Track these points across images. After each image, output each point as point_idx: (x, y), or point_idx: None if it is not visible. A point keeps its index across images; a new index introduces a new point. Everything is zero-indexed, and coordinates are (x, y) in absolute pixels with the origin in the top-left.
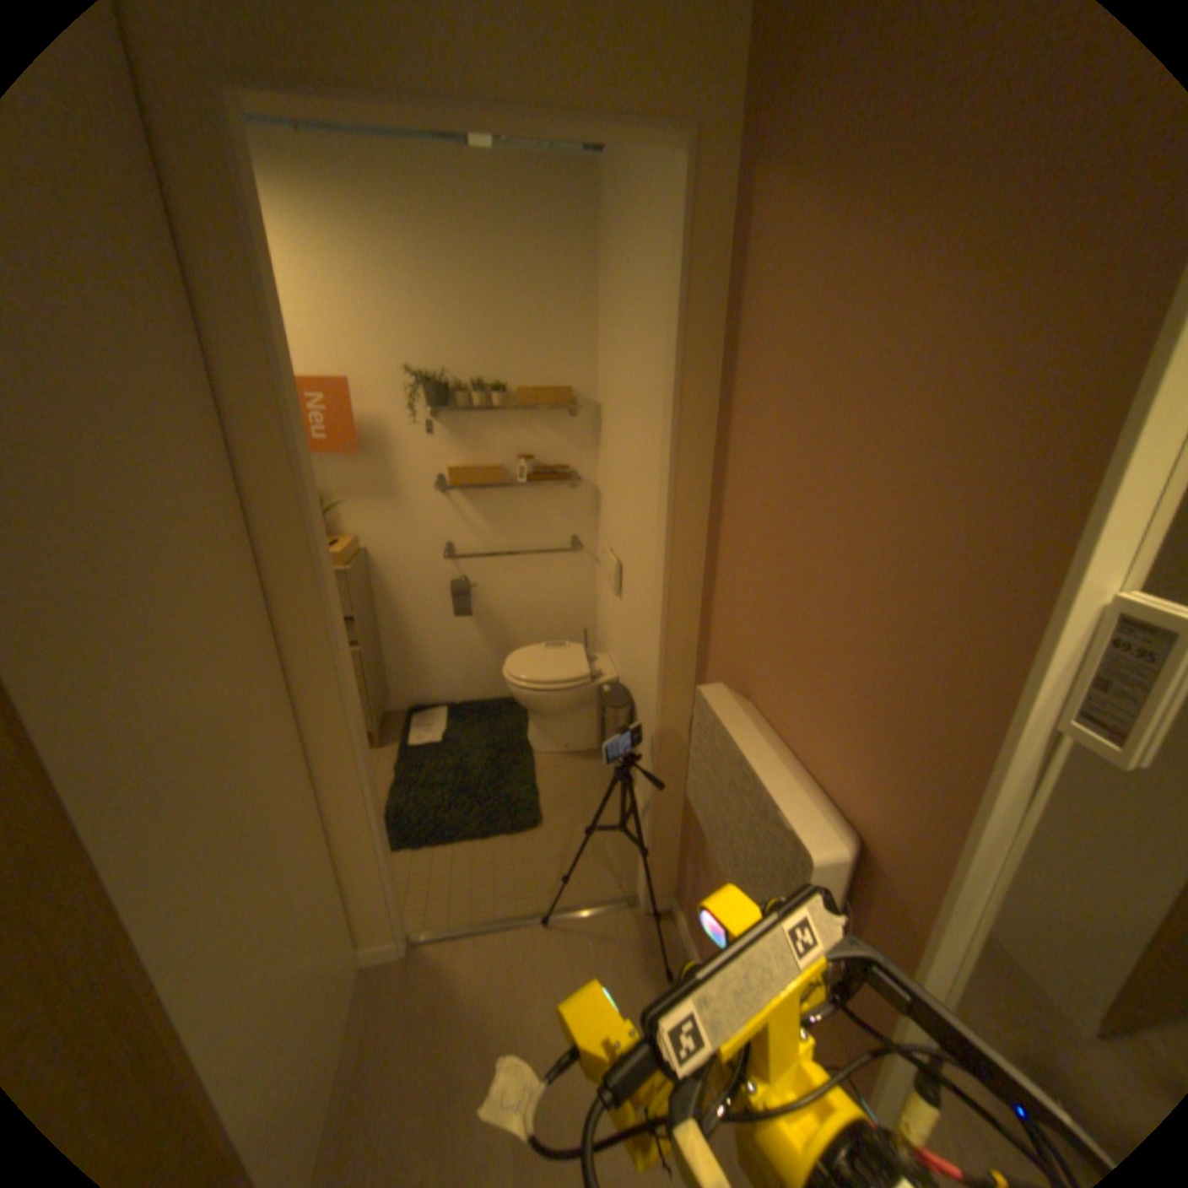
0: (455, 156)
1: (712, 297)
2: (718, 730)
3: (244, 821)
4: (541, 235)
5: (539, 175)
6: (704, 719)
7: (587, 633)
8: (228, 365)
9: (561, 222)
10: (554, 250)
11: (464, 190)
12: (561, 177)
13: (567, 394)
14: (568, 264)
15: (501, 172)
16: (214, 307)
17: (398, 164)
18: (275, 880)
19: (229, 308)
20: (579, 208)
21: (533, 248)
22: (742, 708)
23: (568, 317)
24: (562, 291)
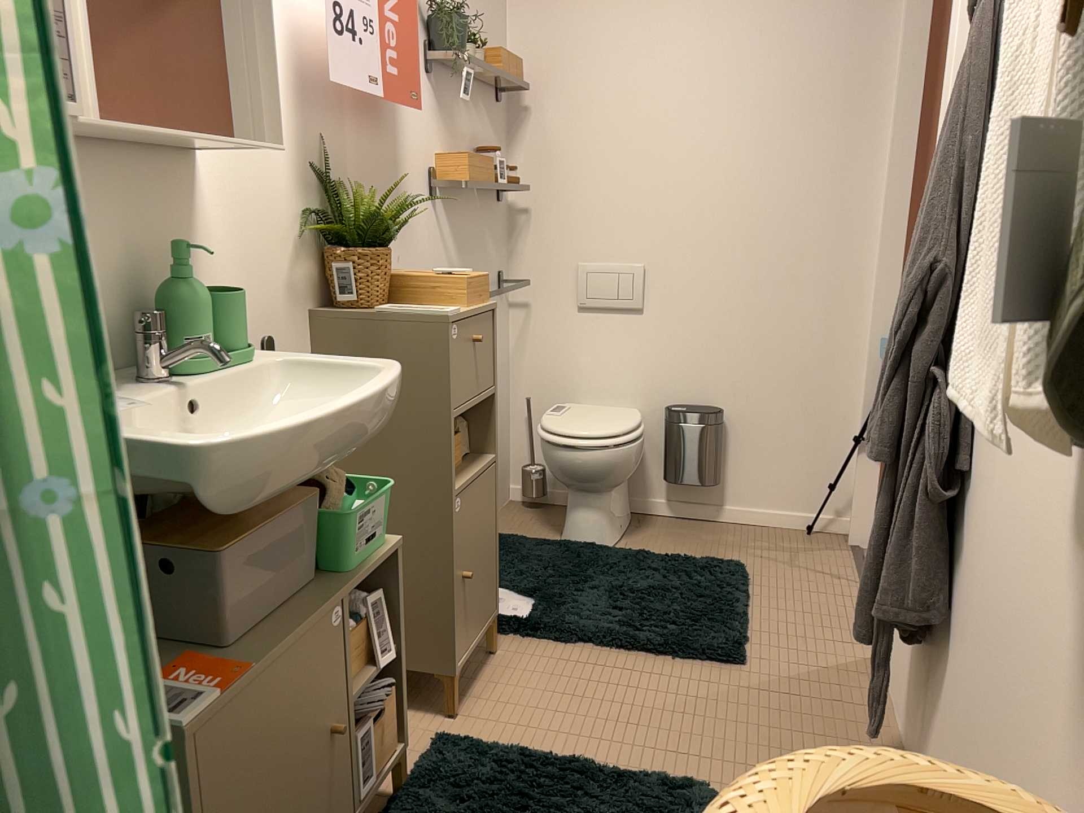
0: None
1: None
2: None
3: None
4: None
5: None
6: None
7: (507, 410)
8: None
9: None
10: None
11: None
12: None
13: (521, 70)
14: None
15: None
16: None
17: None
18: None
19: None
20: None
21: None
22: None
23: None
24: None
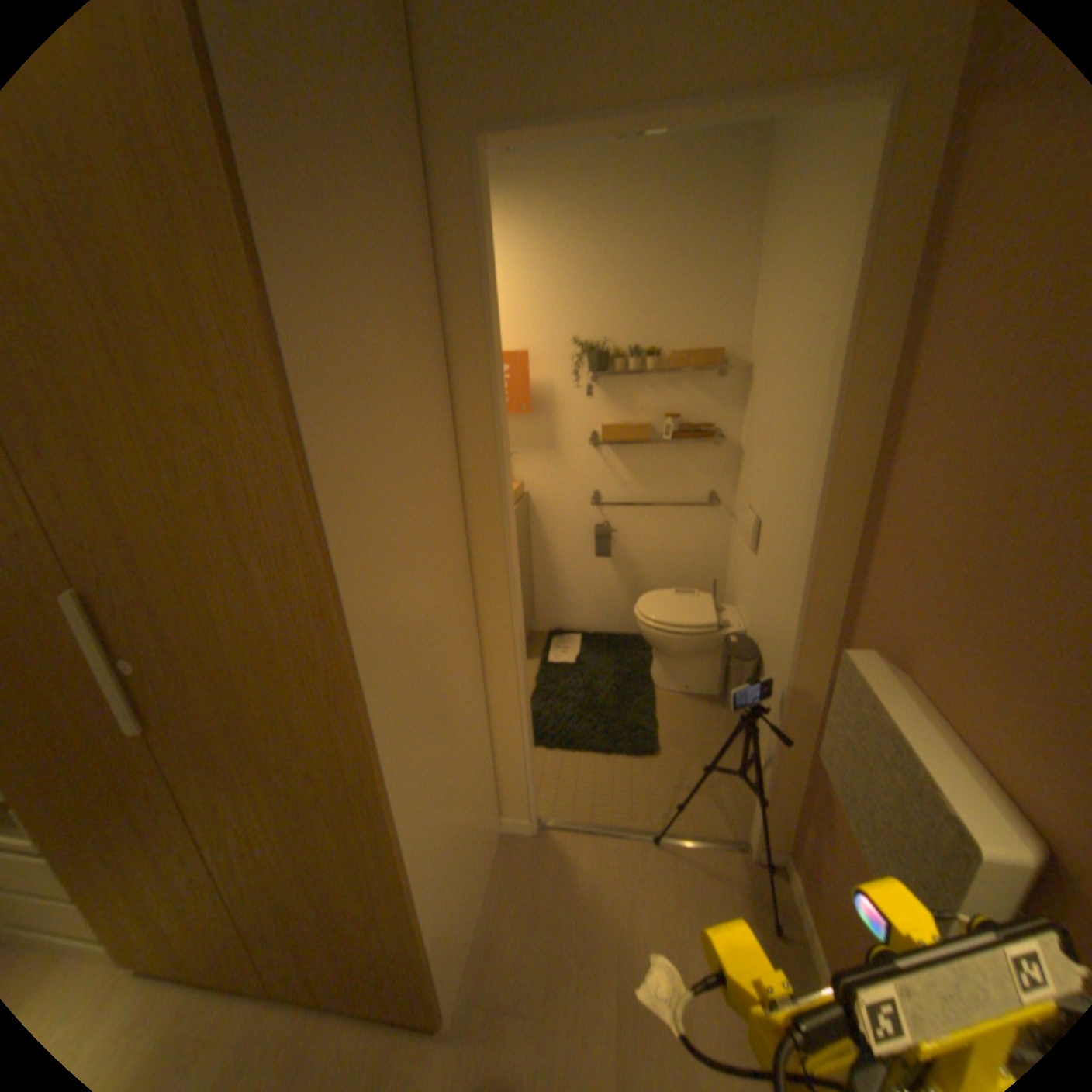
0: (633, 147)
1: (903, 247)
2: (865, 698)
3: (443, 696)
4: (707, 205)
5: (711, 149)
6: (848, 685)
7: (717, 585)
8: (457, 349)
9: (729, 189)
10: (719, 218)
11: (639, 176)
12: (733, 146)
13: (719, 355)
14: (732, 230)
15: (674, 153)
16: (453, 306)
17: (584, 164)
18: (457, 746)
19: (463, 305)
20: (749, 173)
21: (698, 220)
22: (897, 681)
23: (727, 281)
24: (723, 256)
